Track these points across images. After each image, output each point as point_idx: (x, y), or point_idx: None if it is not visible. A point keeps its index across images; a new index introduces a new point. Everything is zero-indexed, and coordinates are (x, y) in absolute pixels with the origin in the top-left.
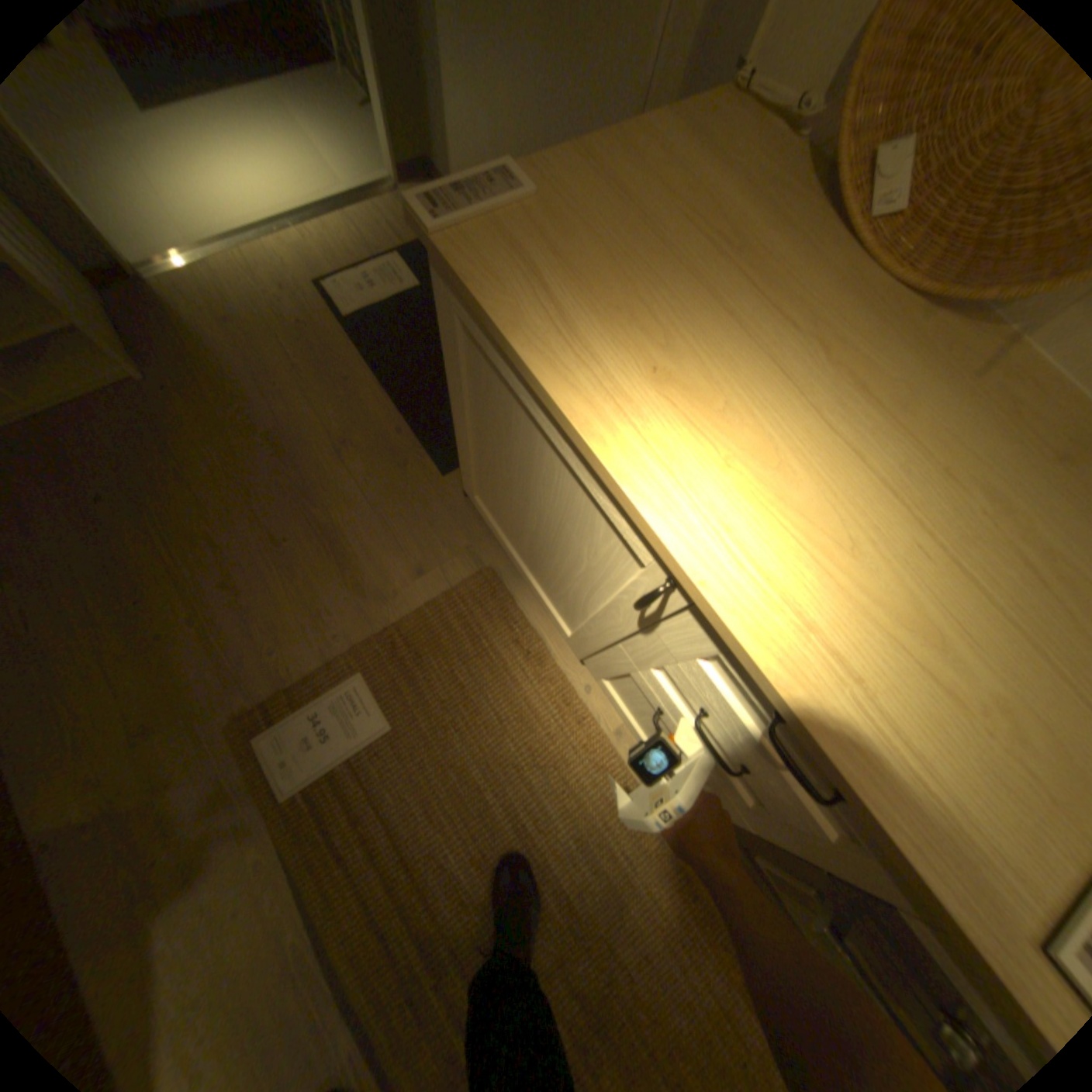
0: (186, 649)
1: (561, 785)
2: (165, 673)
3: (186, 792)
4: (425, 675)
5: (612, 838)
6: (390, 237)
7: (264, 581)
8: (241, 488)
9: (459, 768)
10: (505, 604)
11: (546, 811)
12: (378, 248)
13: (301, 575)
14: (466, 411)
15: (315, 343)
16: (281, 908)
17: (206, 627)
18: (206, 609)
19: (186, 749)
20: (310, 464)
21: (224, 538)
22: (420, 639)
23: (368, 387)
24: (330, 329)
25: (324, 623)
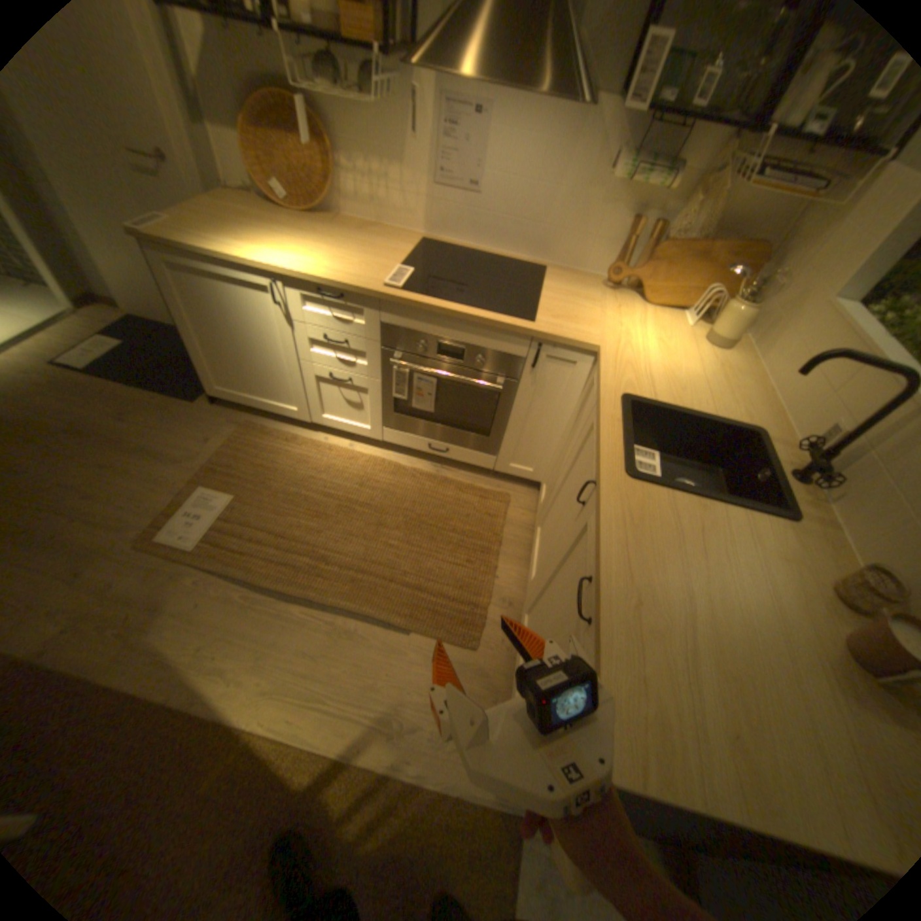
0: (79, 531)
1: (335, 472)
2: (72, 546)
3: (126, 581)
4: (238, 471)
5: (371, 476)
6: (89, 331)
7: (112, 484)
8: (66, 457)
9: (281, 492)
10: (262, 430)
11: (335, 483)
12: (84, 338)
13: (135, 471)
14: (186, 335)
15: (71, 385)
16: (221, 588)
17: (87, 517)
18: (80, 510)
19: (112, 566)
20: (106, 430)
21: (70, 480)
22: (225, 461)
23: (121, 389)
24: (77, 377)
25: (164, 481)
